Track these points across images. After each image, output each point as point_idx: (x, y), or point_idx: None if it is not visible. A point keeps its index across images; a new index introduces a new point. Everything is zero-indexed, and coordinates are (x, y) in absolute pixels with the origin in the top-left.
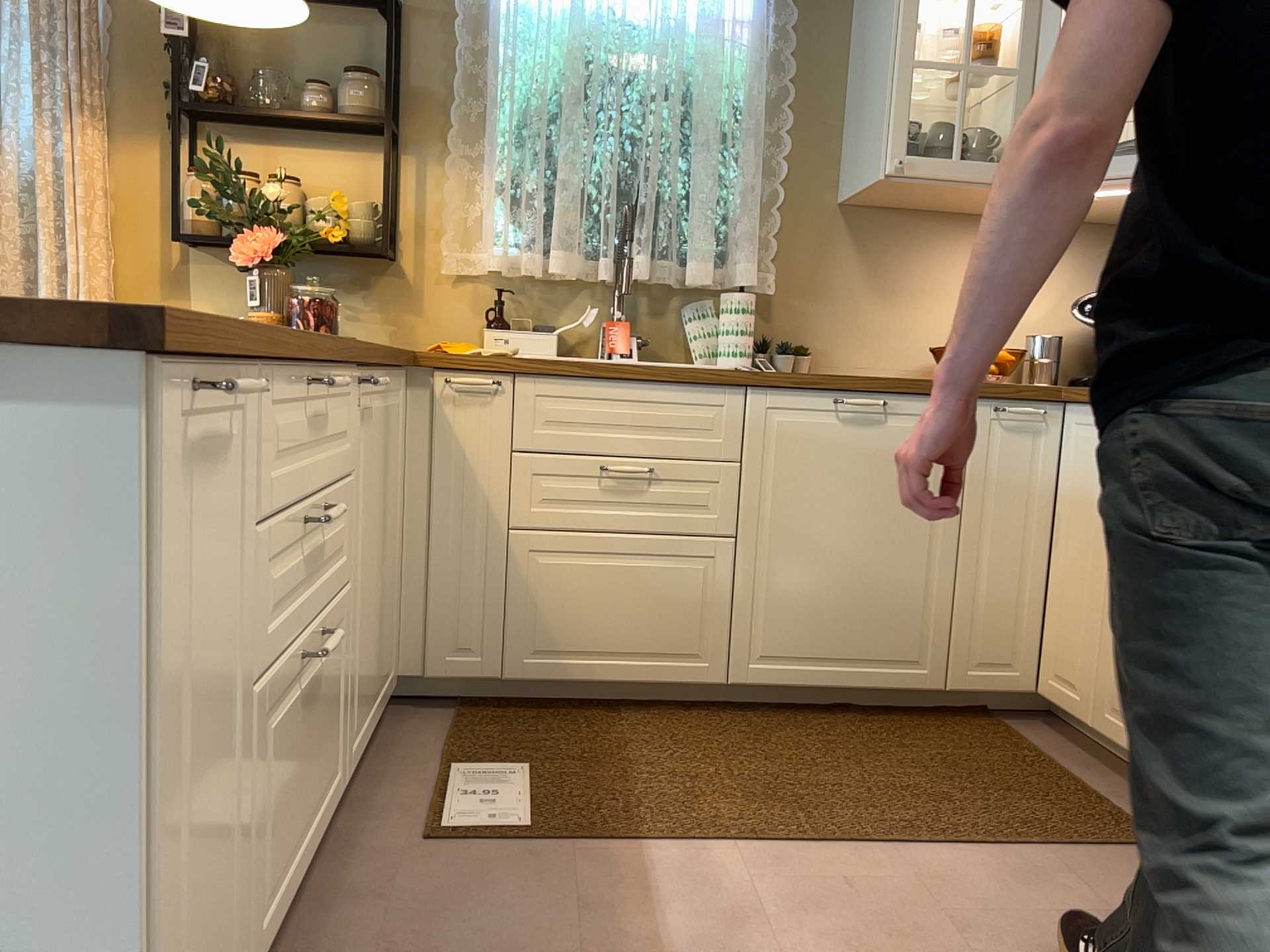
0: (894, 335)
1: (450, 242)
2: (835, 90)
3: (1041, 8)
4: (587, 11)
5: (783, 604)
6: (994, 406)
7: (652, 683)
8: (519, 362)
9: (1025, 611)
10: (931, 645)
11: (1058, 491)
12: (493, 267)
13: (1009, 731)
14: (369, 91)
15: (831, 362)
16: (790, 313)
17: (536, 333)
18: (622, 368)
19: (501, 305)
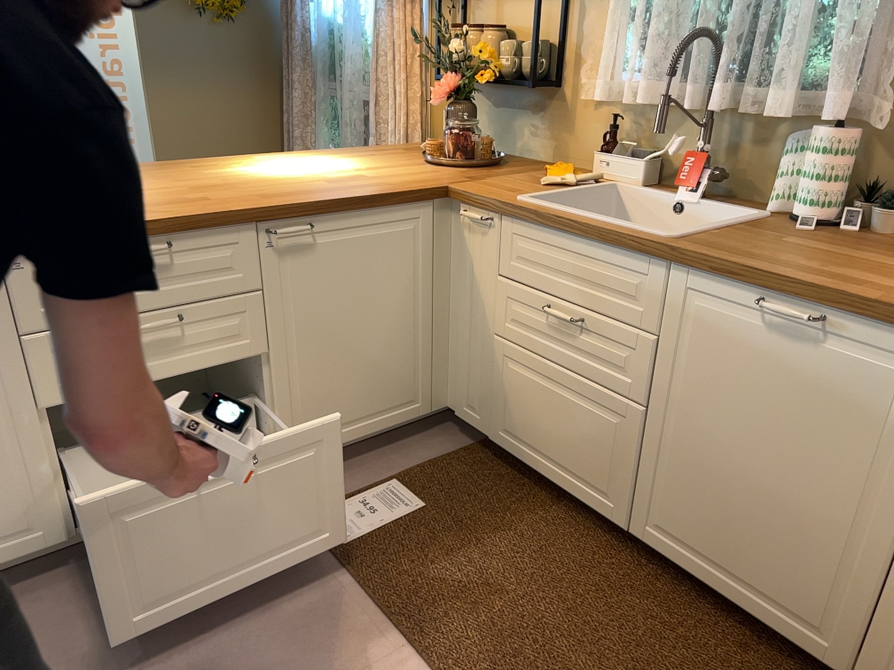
0: None
1: (587, 72)
2: None
3: None
4: None
5: (680, 488)
6: None
7: (573, 494)
8: (501, 204)
9: None
10: (837, 621)
11: None
12: (595, 99)
13: None
14: None
15: None
16: None
17: (627, 161)
18: (565, 222)
19: (611, 132)
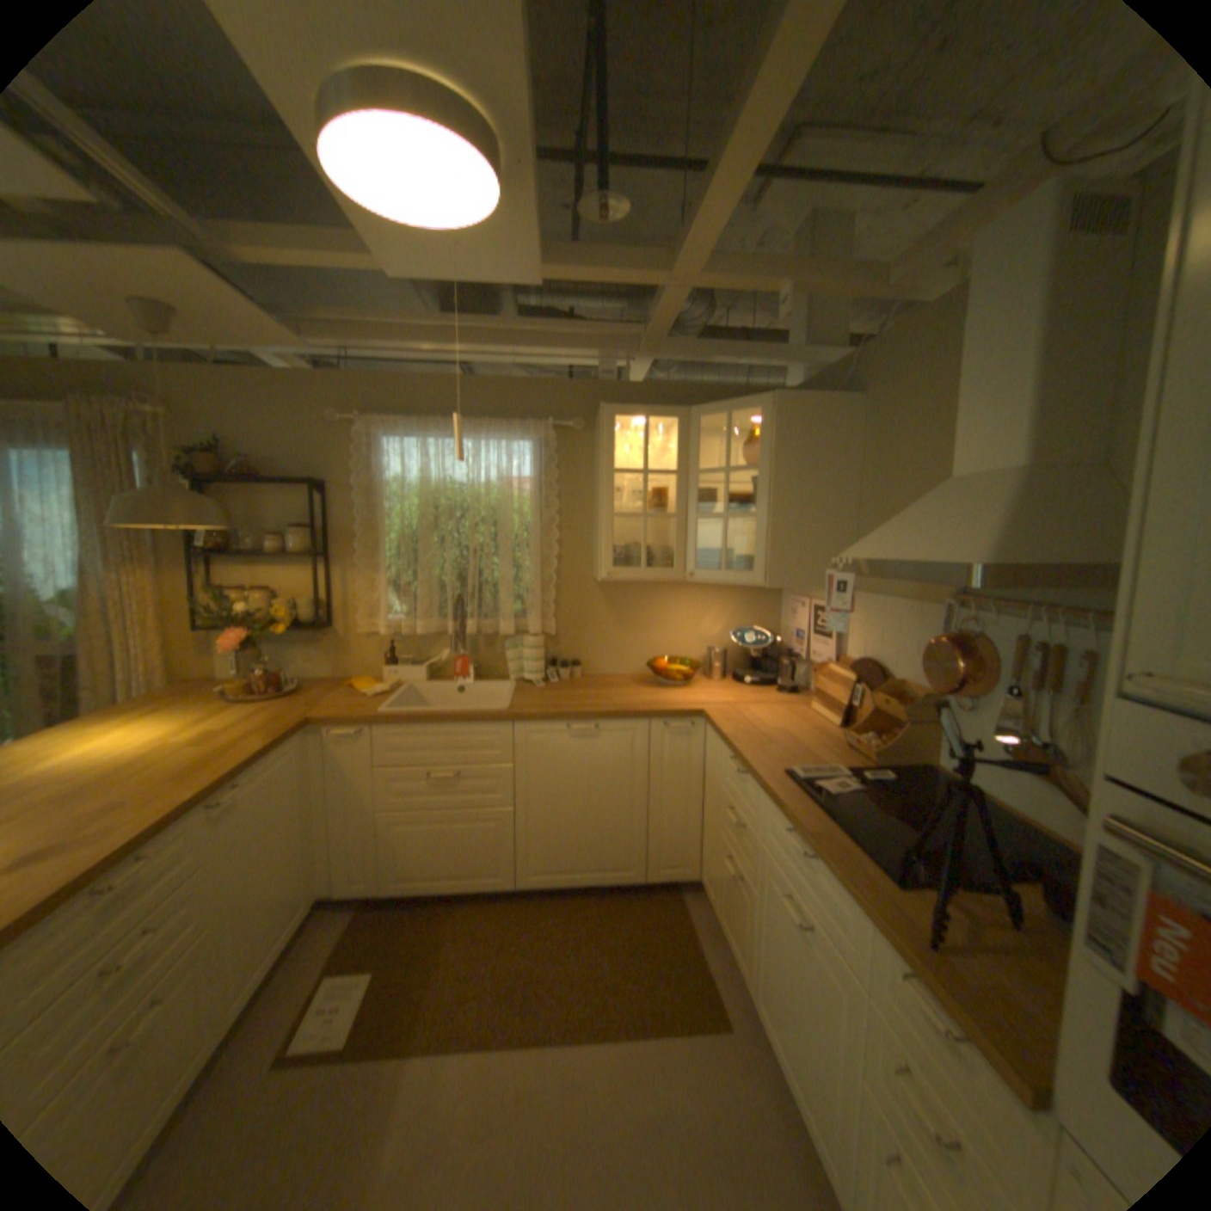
0: (631, 649)
1: (361, 615)
2: (586, 512)
3: (688, 477)
4: (432, 479)
5: (544, 842)
6: (662, 722)
7: (468, 892)
8: (372, 718)
9: (689, 836)
10: (634, 859)
11: (705, 765)
12: (382, 633)
13: (681, 907)
14: (300, 537)
15: (594, 667)
16: (568, 641)
17: (412, 667)
18: (435, 717)
19: (392, 650)
